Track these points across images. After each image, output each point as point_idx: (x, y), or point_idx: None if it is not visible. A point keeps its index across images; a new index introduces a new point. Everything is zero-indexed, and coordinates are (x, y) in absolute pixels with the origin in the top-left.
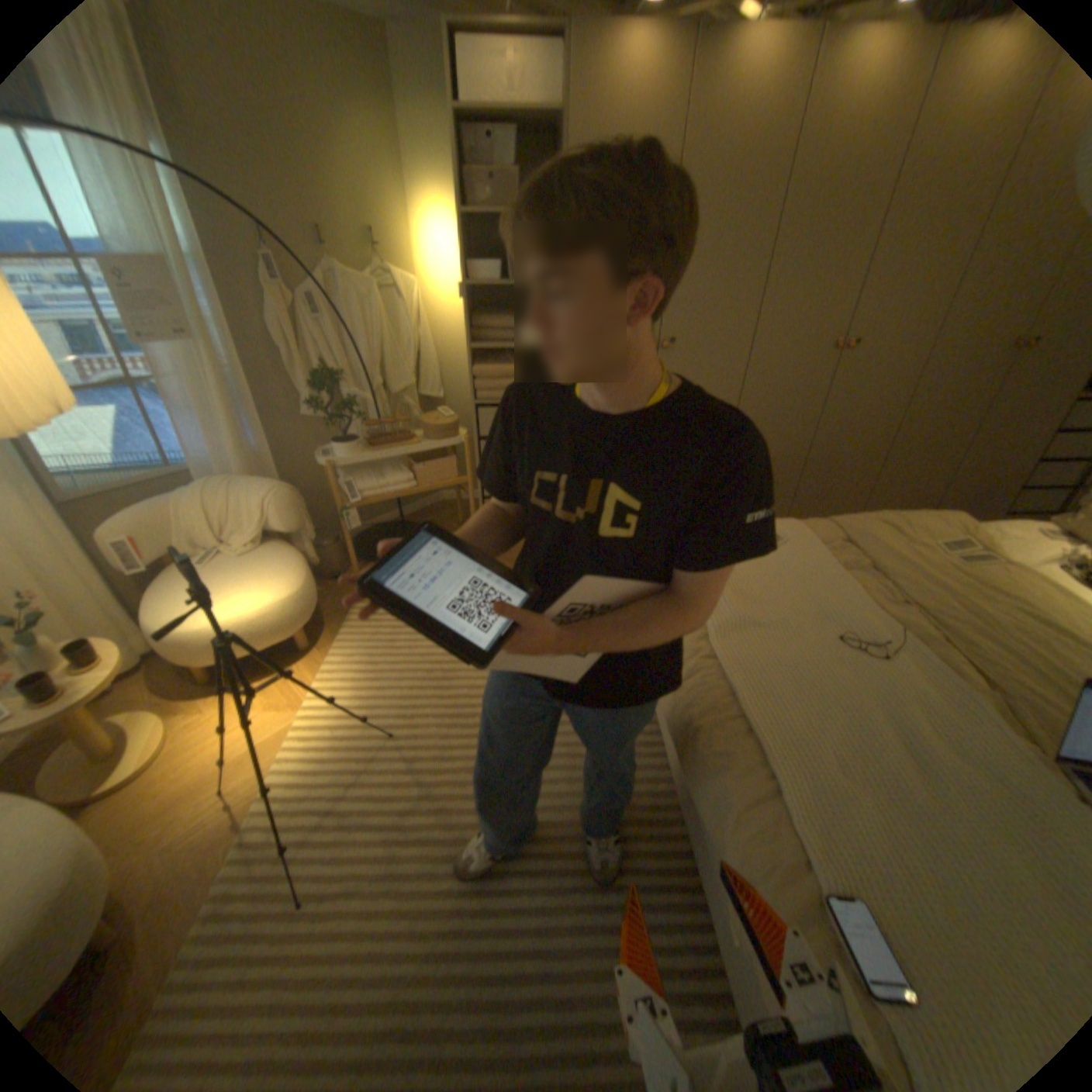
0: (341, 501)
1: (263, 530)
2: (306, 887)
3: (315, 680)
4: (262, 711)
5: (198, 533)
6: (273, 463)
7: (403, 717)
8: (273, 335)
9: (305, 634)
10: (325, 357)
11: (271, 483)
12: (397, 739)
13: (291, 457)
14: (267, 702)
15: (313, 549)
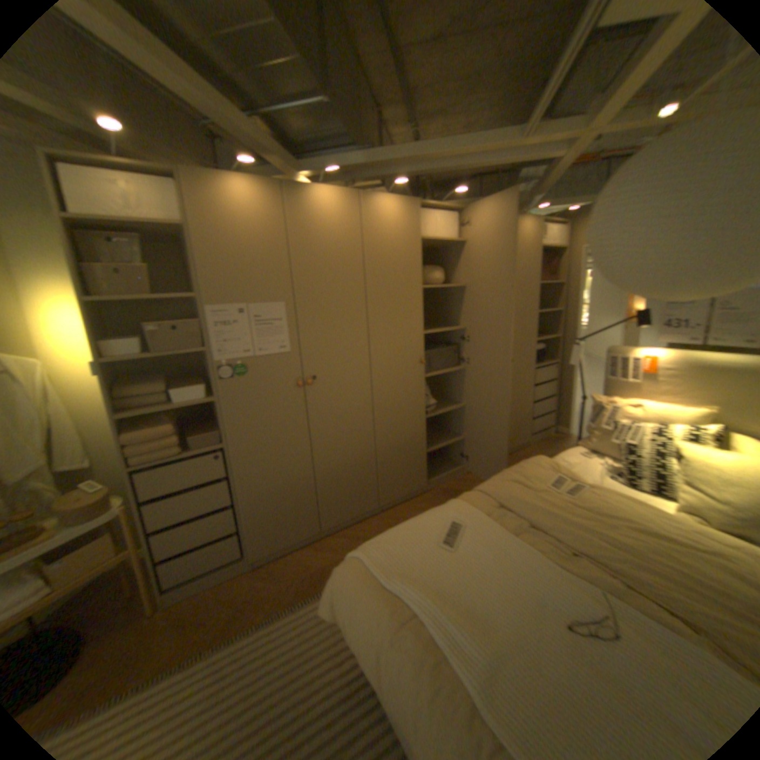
0: None
1: None
2: None
3: None
4: None
5: None
6: None
7: None
8: None
9: None
10: None
11: None
12: None
13: None
14: None
15: None
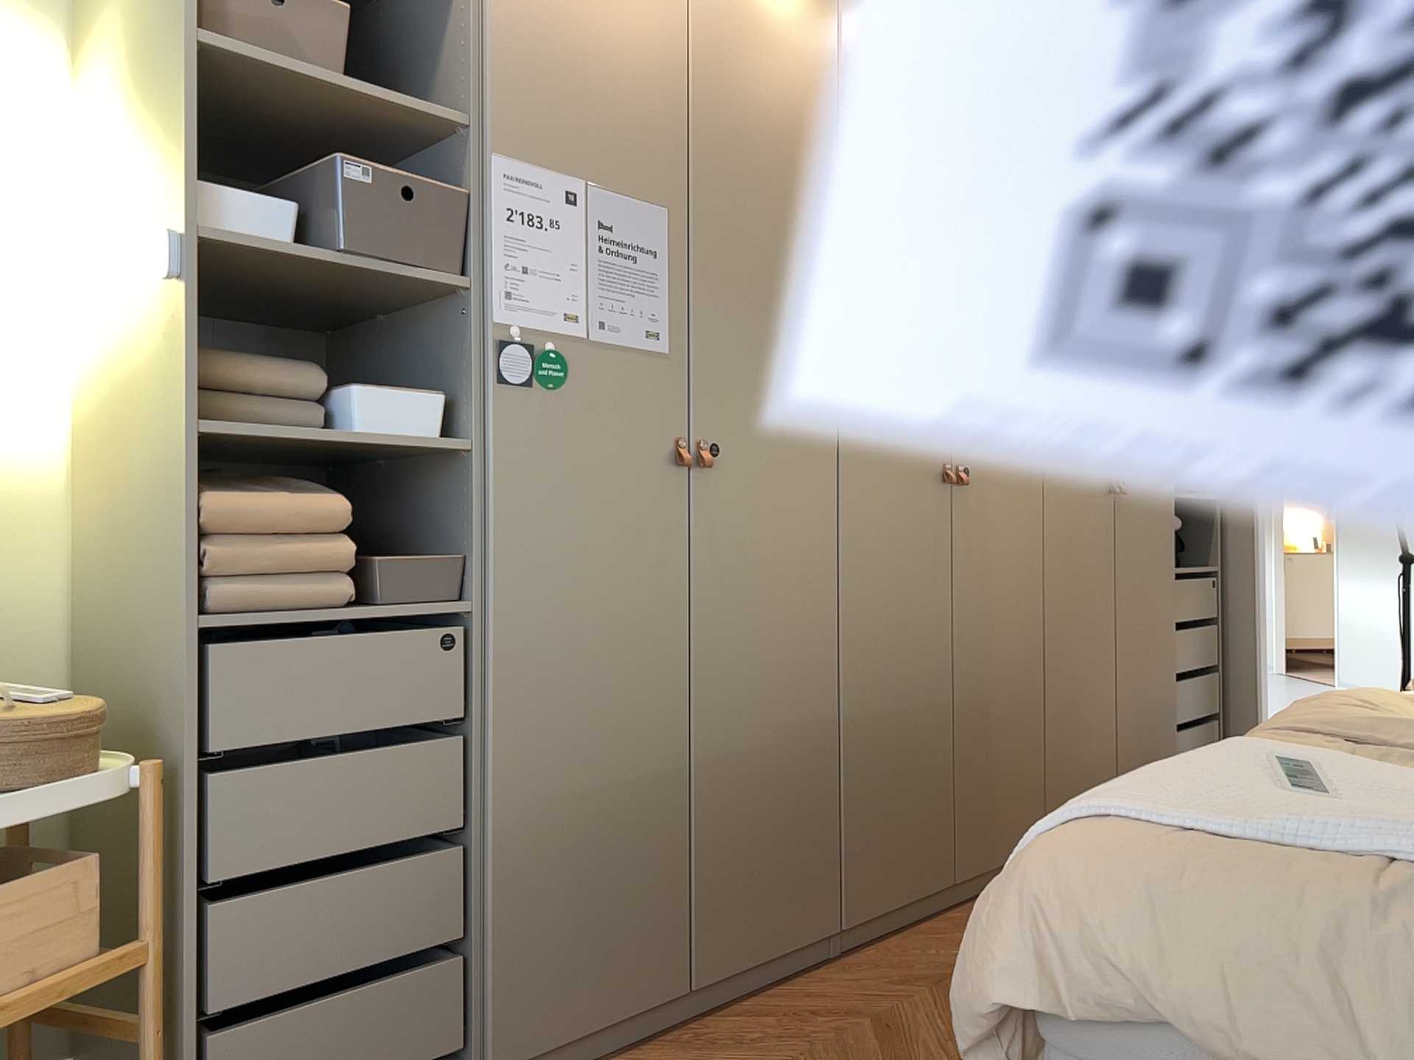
0: None
1: None
2: None
3: None
4: None
5: None
6: None
7: None
8: None
9: None
10: None
11: None
12: None
13: None
14: None
15: None
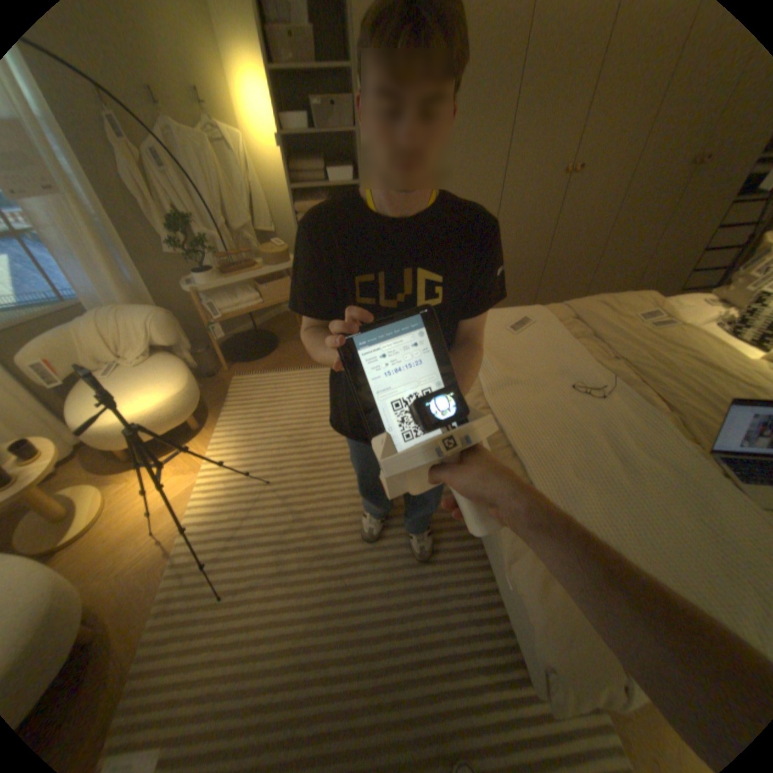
0: (206, 319)
1: (149, 346)
2: (222, 587)
3: (207, 451)
4: (172, 476)
5: (98, 352)
6: (148, 293)
7: (275, 469)
8: (128, 187)
9: (194, 419)
10: (175, 203)
11: (149, 309)
12: (272, 484)
13: (161, 287)
14: (175, 469)
15: (191, 356)
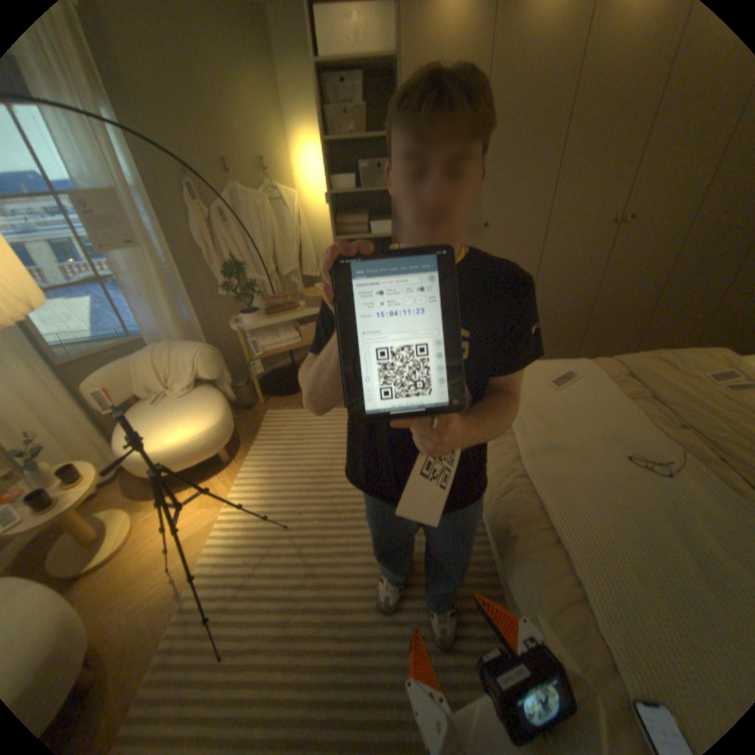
0: (249, 355)
1: (195, 378)
2: (225, 644)
3: (233, 485)
4: (197, 508)
5: (151, 382)
6: (202, 329)
7: (295, 512)
8: (196, 239)
9: (226, 451)
10: (234, 252)
11: (199, 345)
12: (290, 529)
13: (214, 325)
14: (201, 501)
15: (232, 389)
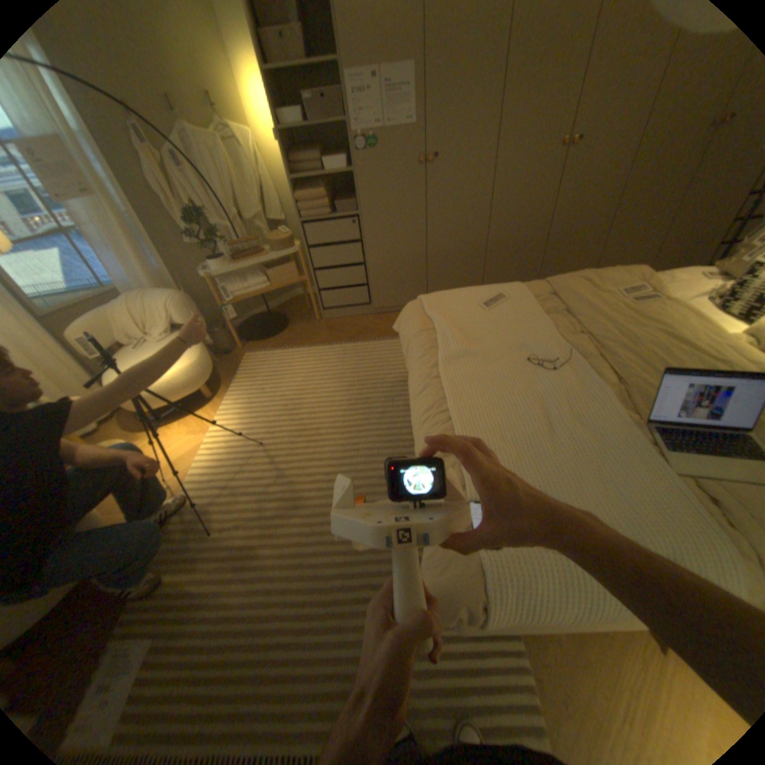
0: (220, 301)
1: (171, 324)
2: (213, 525)
3: (216, 416)
4: (185, 436)
5: (130, 330)
6: (173, 279)
7: (269, 433)
8: (152, 186)
9: (208, 388)
10: (193, 198)
11: (169, 292)
12: (265, 446)
13: (184, 274)
14: (189, 430)
15: (209, 335)
